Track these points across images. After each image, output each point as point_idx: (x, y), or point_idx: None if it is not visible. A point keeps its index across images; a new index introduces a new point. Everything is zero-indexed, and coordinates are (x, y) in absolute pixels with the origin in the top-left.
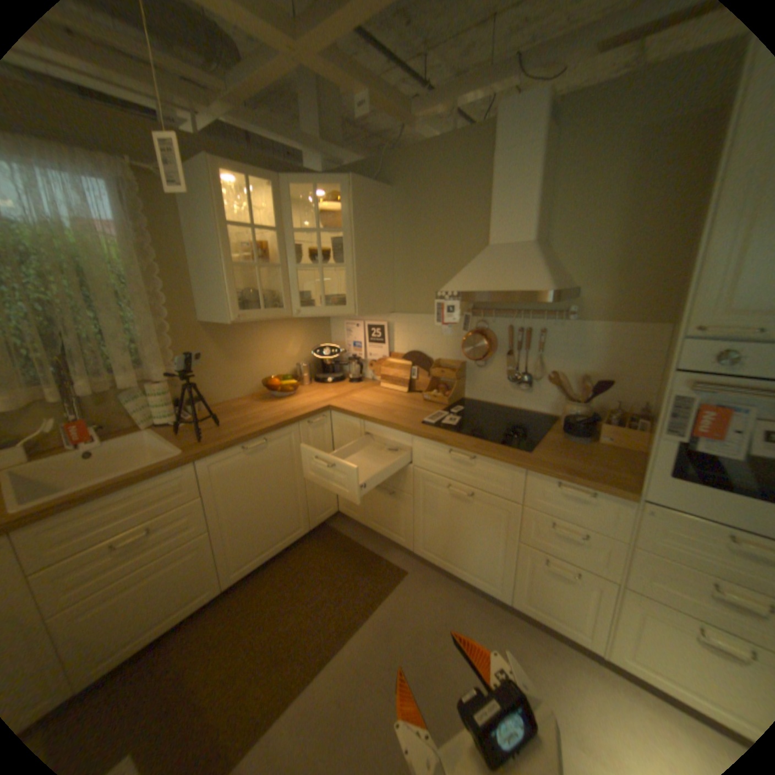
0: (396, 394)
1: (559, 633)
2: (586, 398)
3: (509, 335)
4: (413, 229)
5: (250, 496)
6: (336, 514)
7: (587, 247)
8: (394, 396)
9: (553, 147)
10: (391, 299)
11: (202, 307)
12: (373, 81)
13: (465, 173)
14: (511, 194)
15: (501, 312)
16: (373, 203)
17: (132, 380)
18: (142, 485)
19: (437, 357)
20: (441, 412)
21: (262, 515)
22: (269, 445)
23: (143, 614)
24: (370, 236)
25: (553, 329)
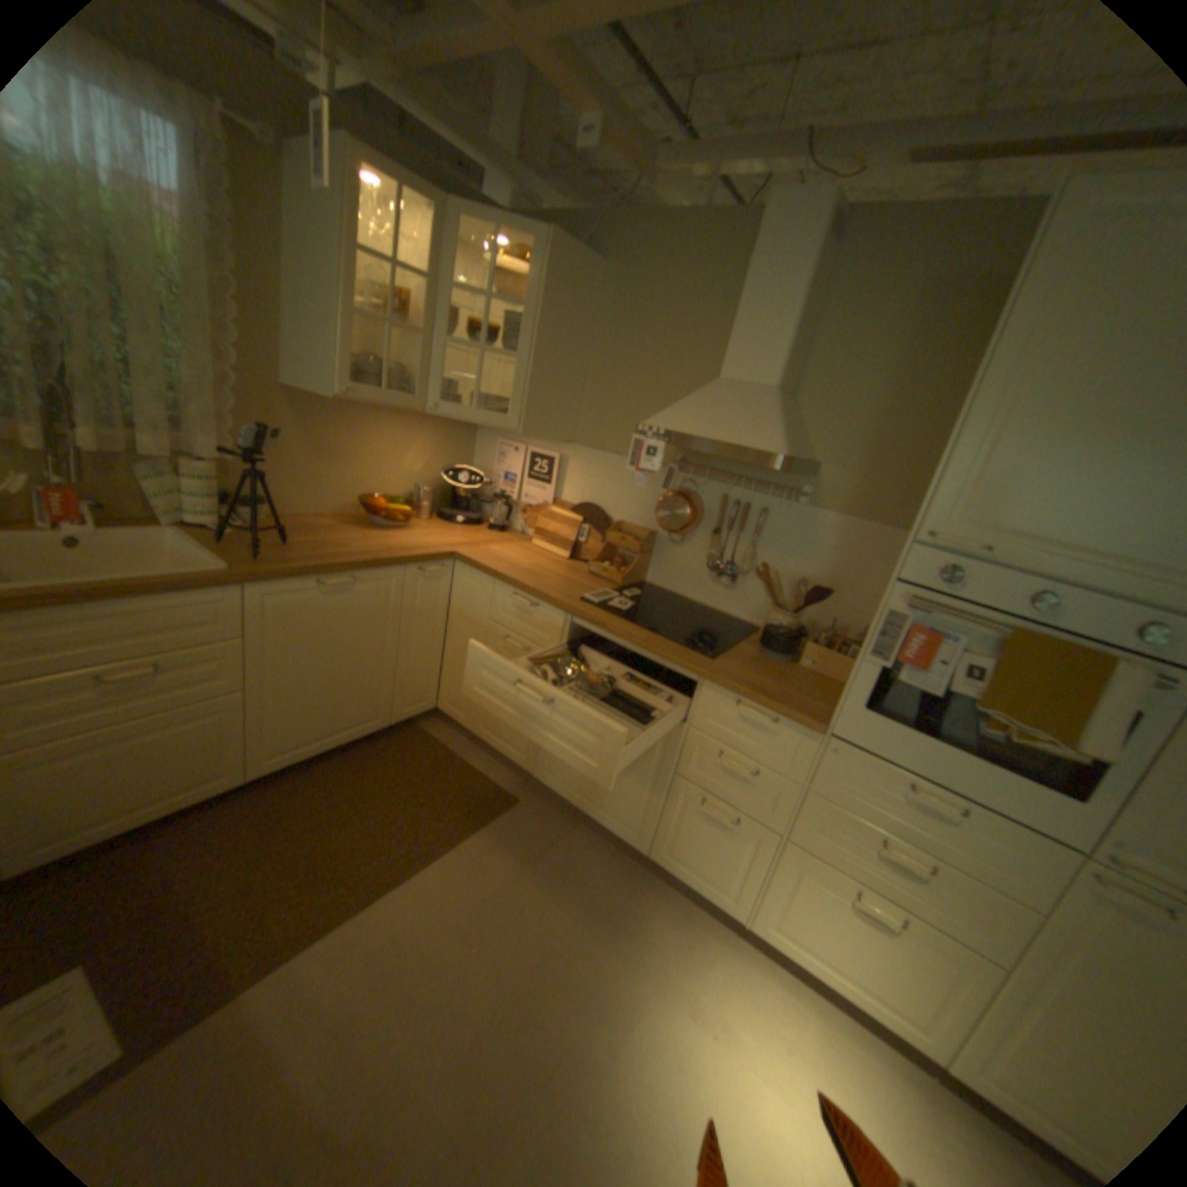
0: (552, 559)
1: (698, 894)
2: (796, 609)
3: (720, 508)
4: (623, 331)
5: (315, 656)
6: (431, 713)
7: (838, 414)
8: (547, 561)
9: (826, 271)
10: (572, 424)
11: (290, 365)
12: (610, 105)
13: (709, 273)
14: (760, 318)
15: (715, 474)
16: (575, 278)
17: (159, 449)
18: (161, 600)
19: (619, 519)
20: (609, 593)
21: (326, 687)
22: (356, 589)
23: (125, 788)
24: (561, 326)
25: (775, 511)
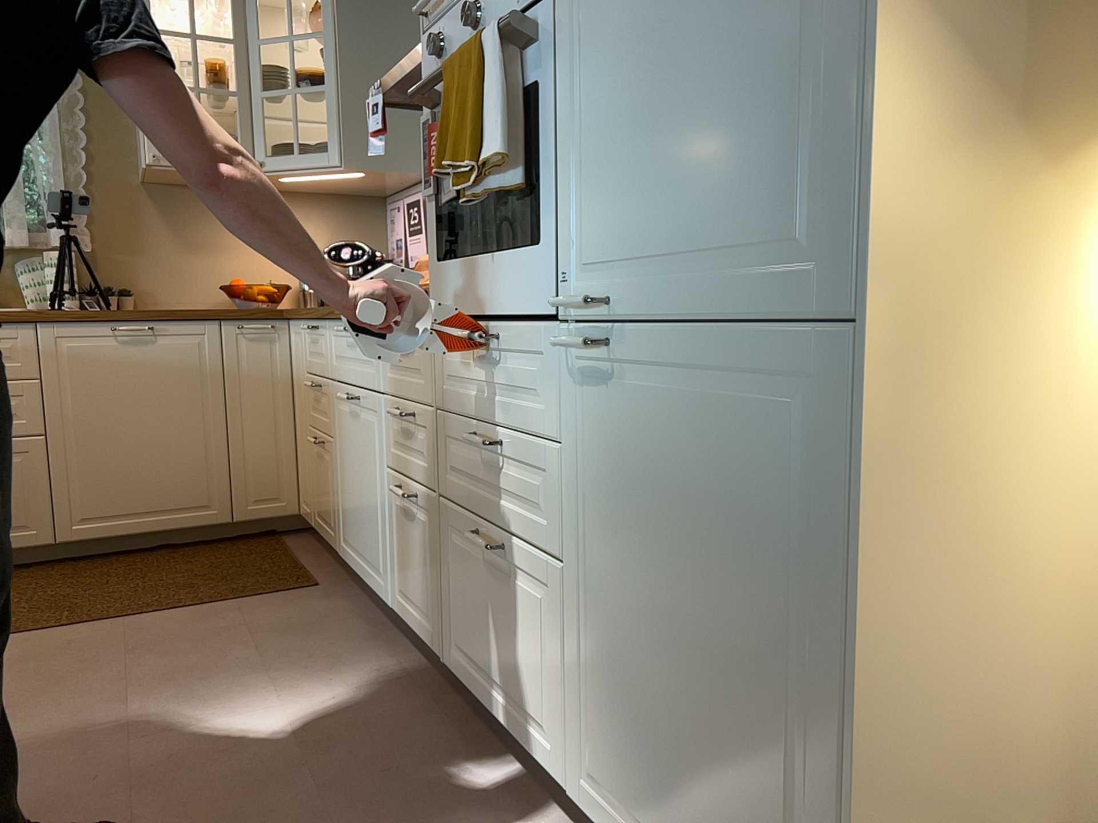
0: None
1: (419, 638)
2: None
3: None
4: None
5: (118, 408)
6: (309, 529)
7: None
8: None
9: None
10: None
11: (141, 156)
12: None
13: None
14: None
15: None
16: None
17: (36, 245)
18: None
19: None
20: None
21: (137, 448)
22: (159, 339)
23: None
24: (376, 42)
25: None
